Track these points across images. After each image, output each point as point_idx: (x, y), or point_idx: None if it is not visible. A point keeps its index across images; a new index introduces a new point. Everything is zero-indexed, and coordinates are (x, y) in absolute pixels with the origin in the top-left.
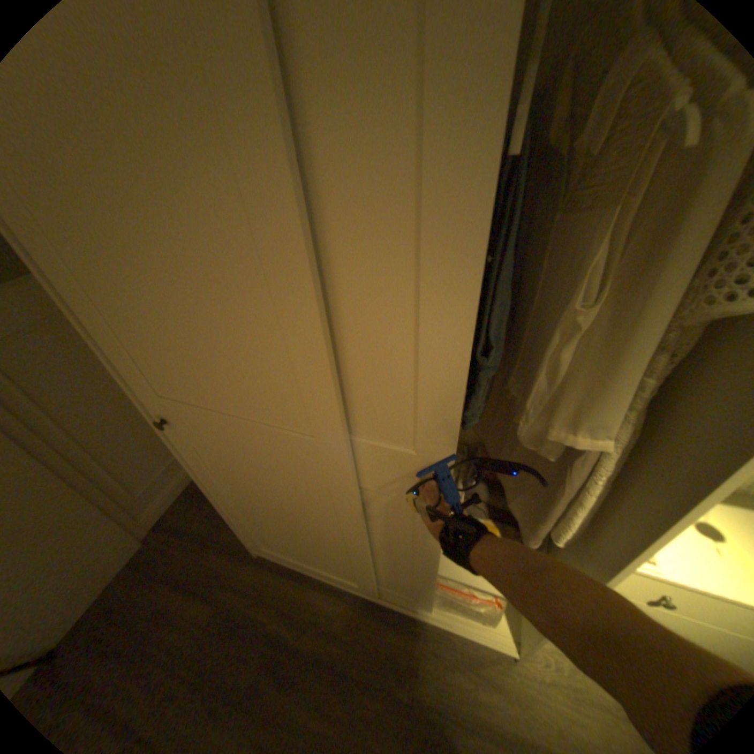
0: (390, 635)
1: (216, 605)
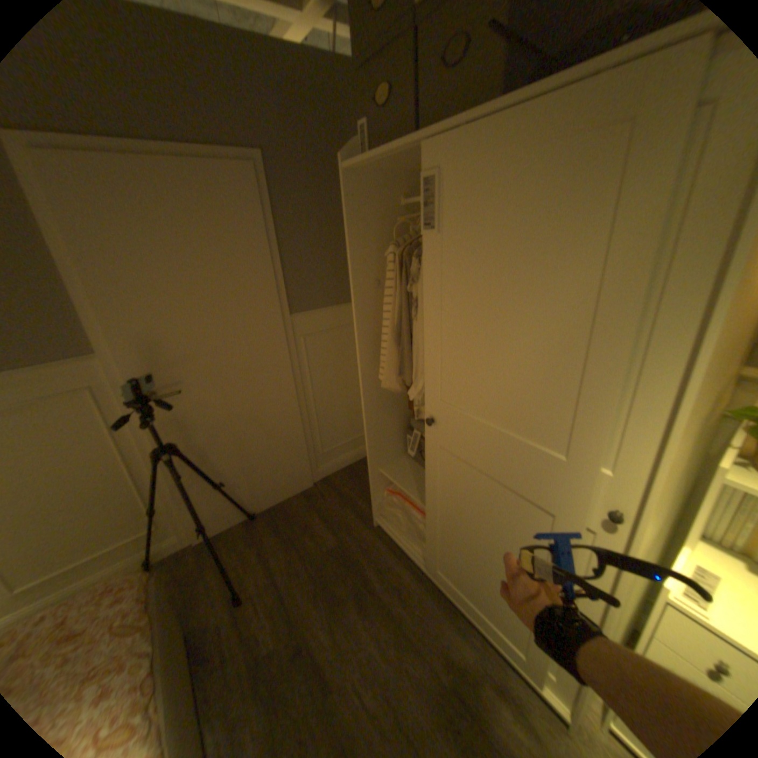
0: (454, 634)
1: (342, 541)
